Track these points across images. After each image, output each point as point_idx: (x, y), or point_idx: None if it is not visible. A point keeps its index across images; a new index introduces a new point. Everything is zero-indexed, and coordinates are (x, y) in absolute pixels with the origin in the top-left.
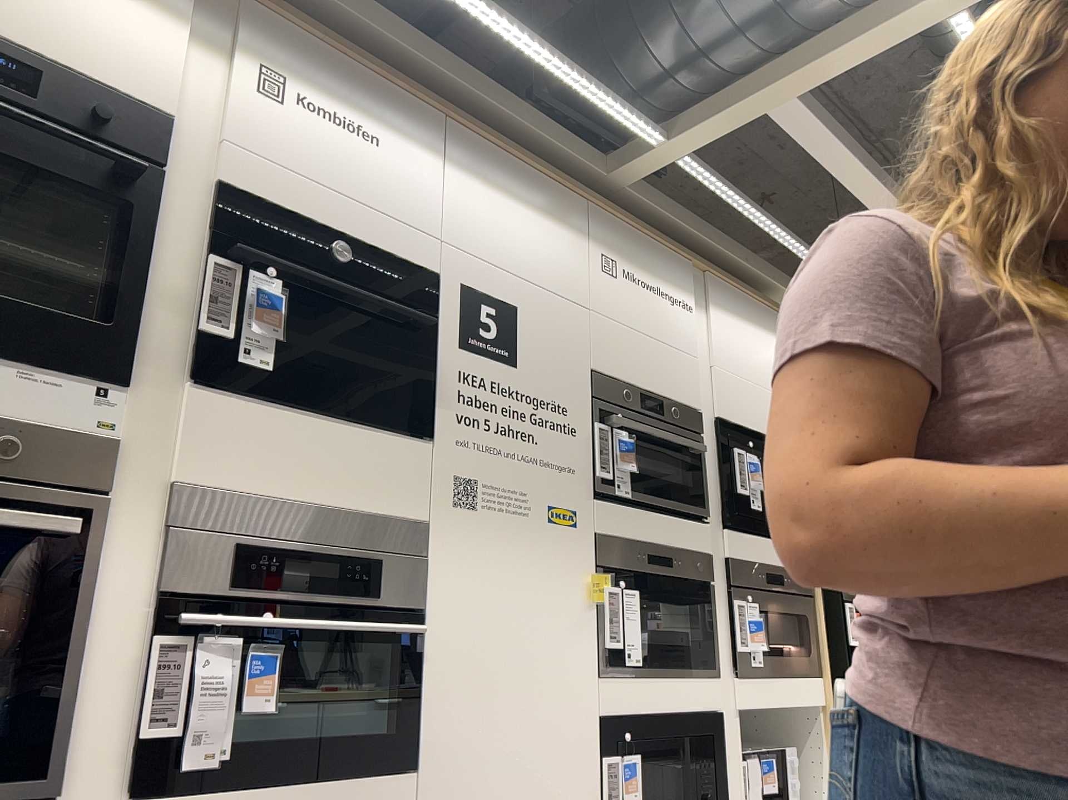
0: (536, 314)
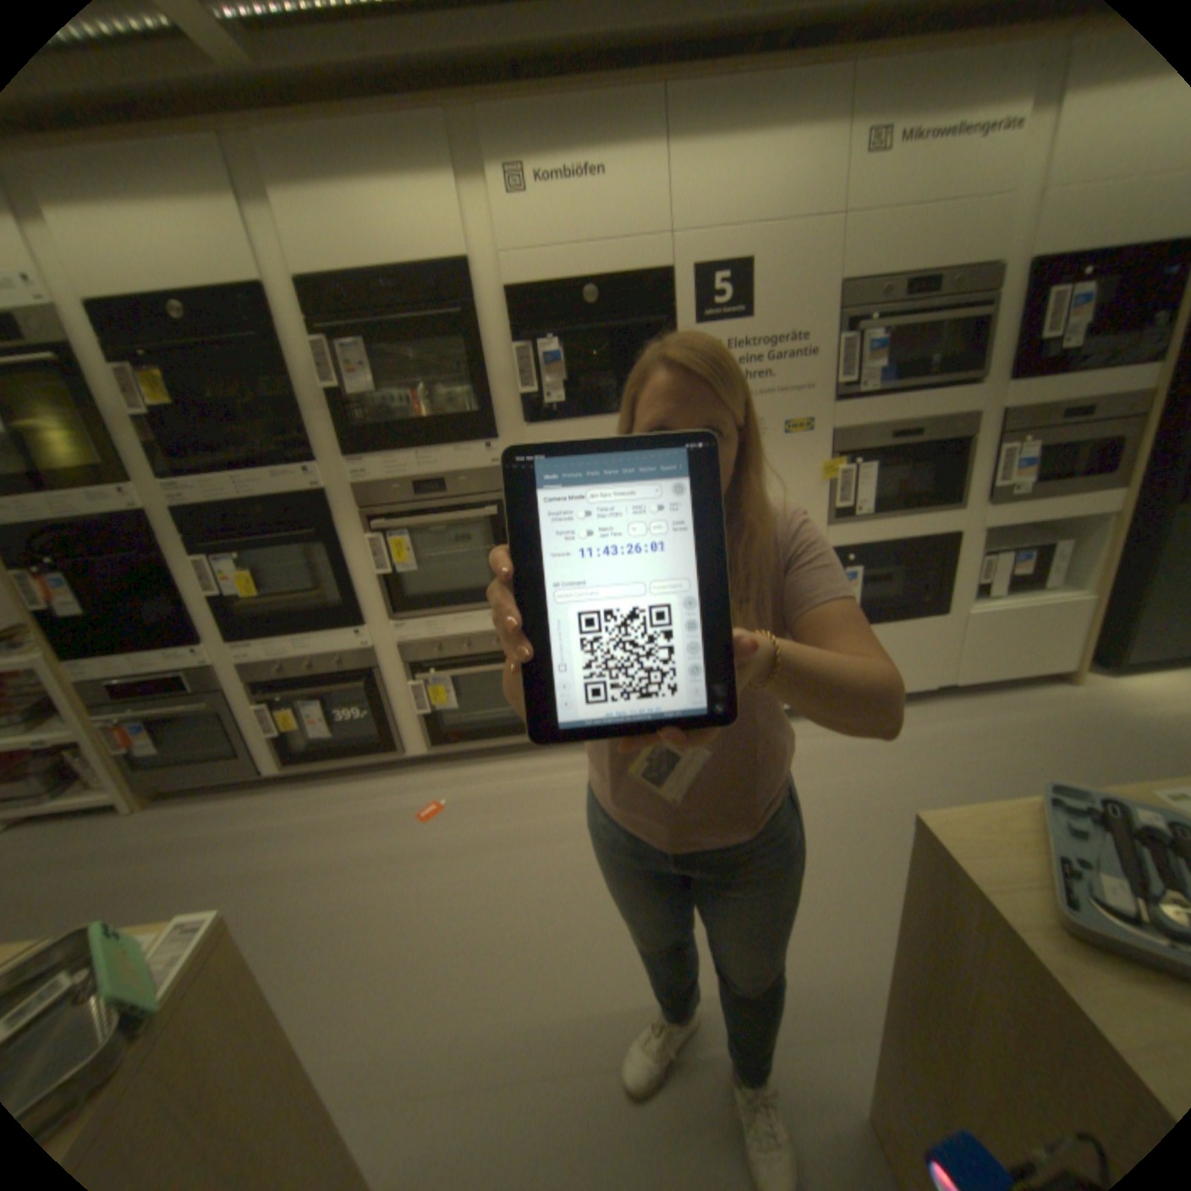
0: (777, 250)
